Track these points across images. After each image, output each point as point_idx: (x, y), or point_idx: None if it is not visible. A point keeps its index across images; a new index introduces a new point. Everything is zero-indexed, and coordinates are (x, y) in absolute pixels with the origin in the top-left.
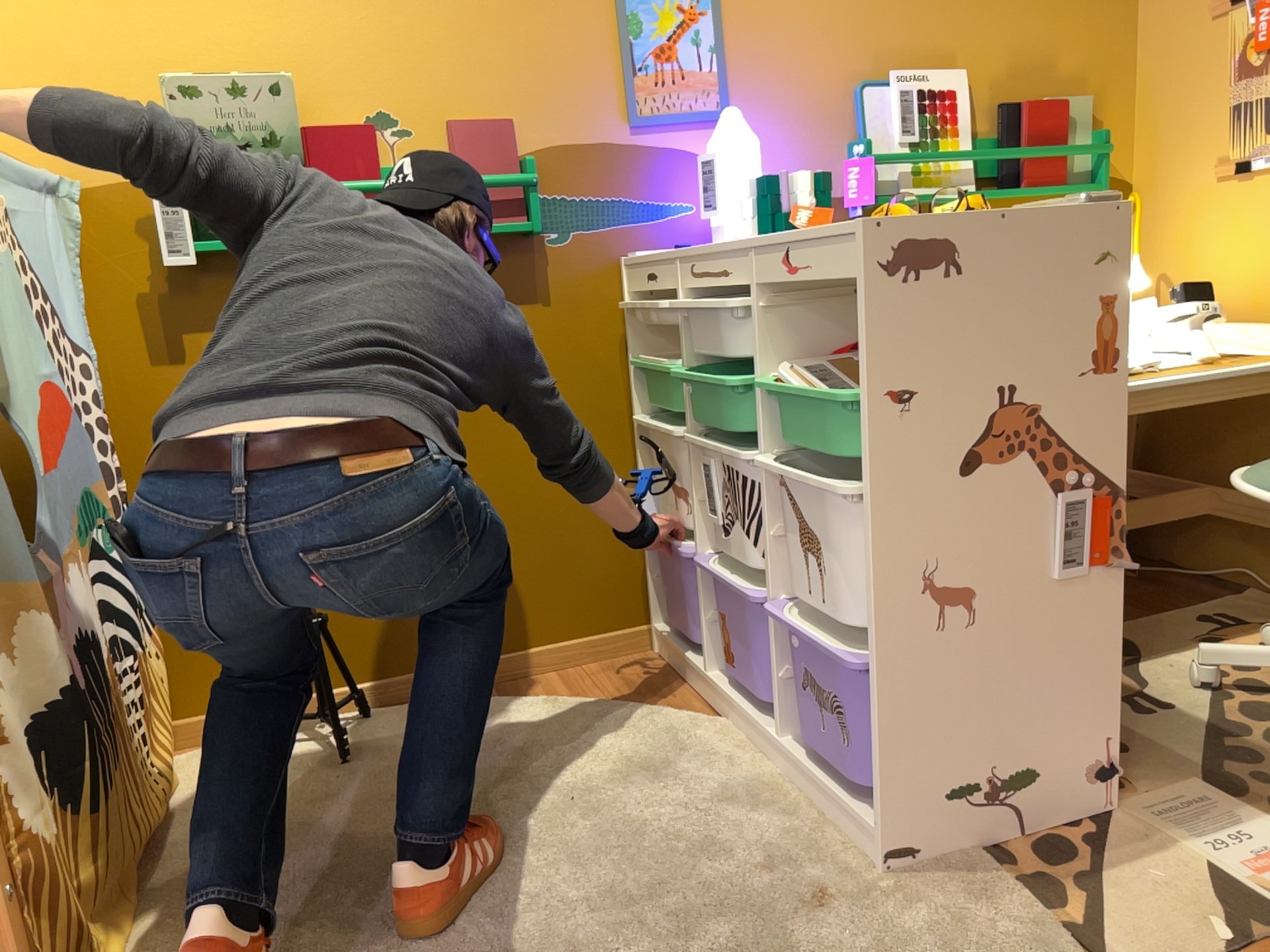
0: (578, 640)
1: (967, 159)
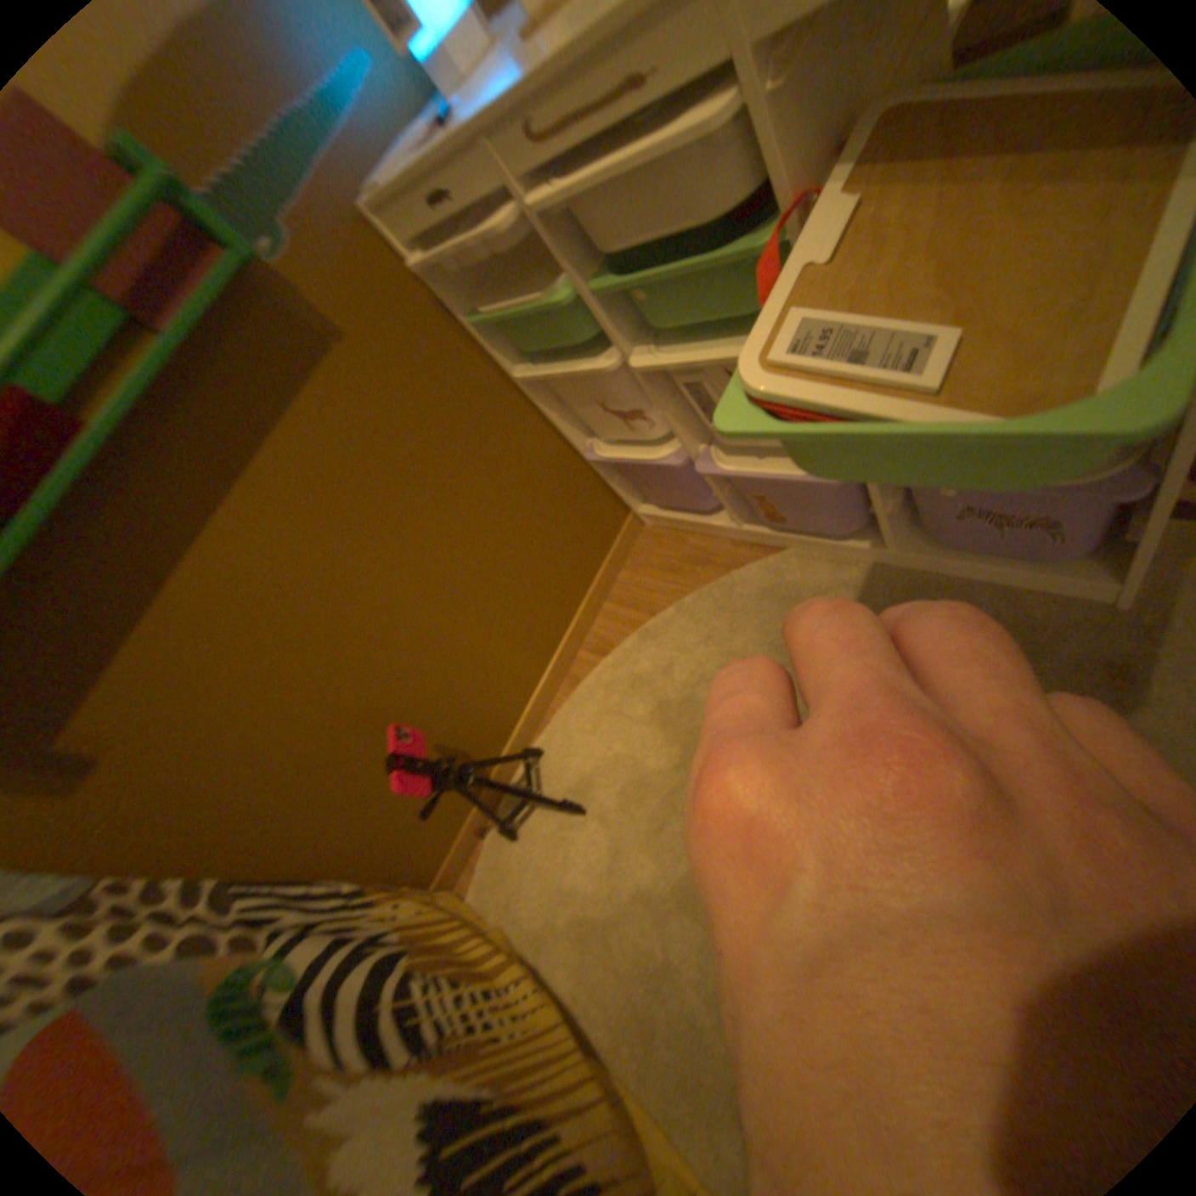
0: (601, 570)
1: None
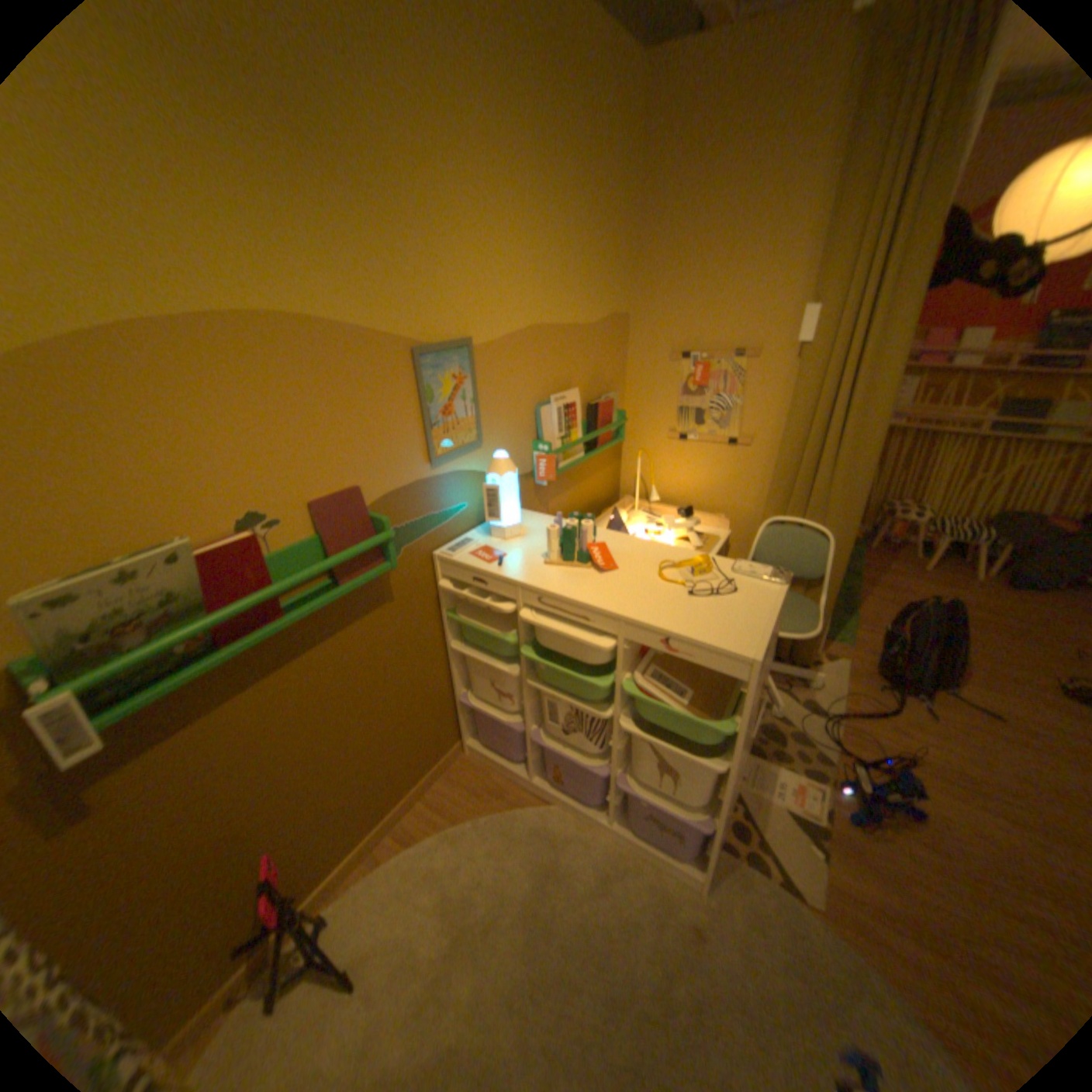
0: (427, 776)
1: (582, 440)
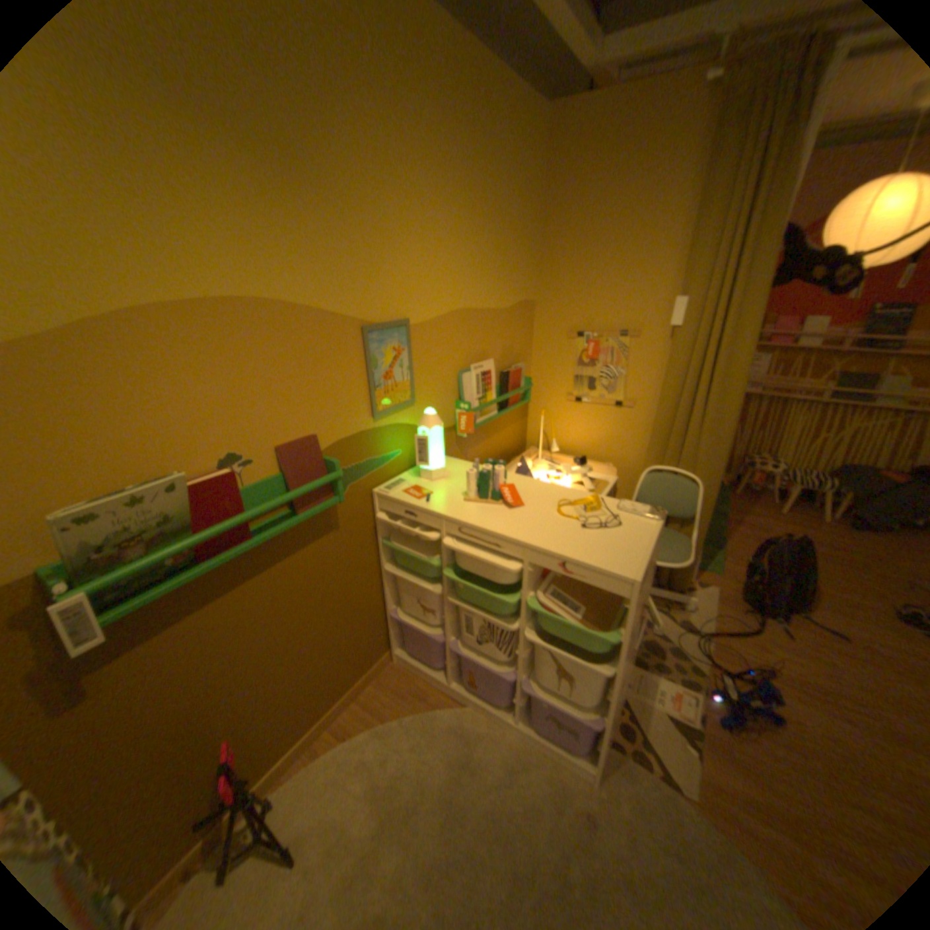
0: (361, 681)
1: (496, 401)
